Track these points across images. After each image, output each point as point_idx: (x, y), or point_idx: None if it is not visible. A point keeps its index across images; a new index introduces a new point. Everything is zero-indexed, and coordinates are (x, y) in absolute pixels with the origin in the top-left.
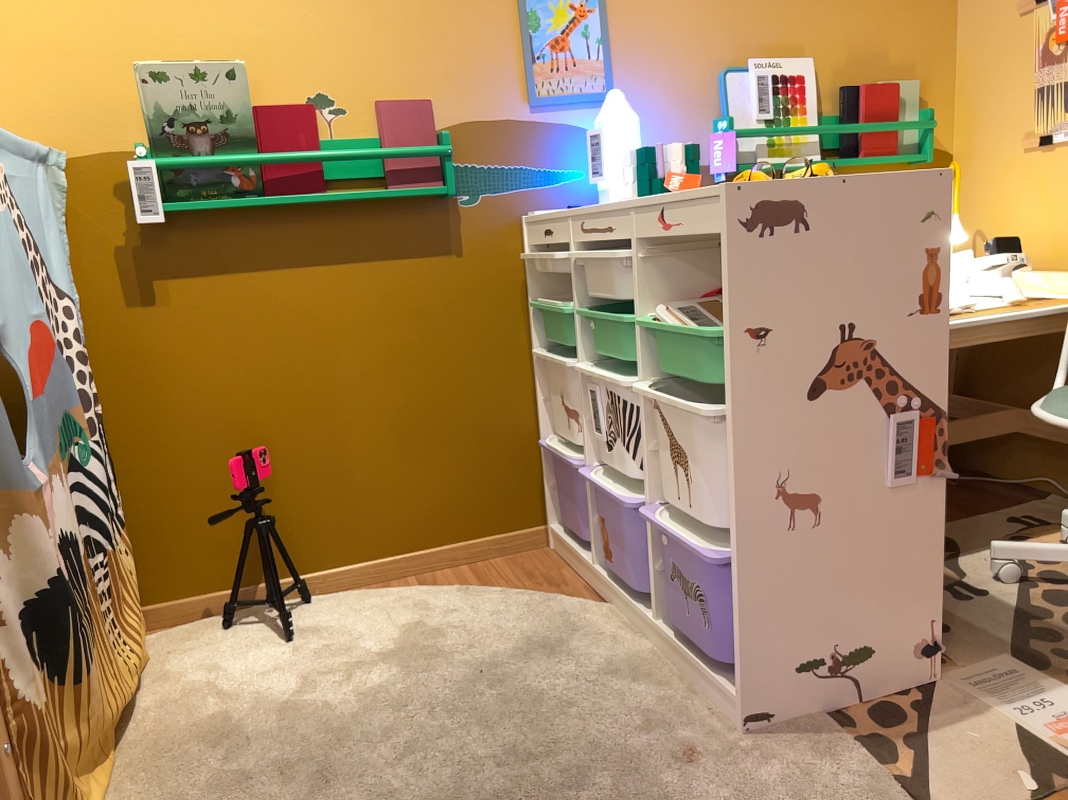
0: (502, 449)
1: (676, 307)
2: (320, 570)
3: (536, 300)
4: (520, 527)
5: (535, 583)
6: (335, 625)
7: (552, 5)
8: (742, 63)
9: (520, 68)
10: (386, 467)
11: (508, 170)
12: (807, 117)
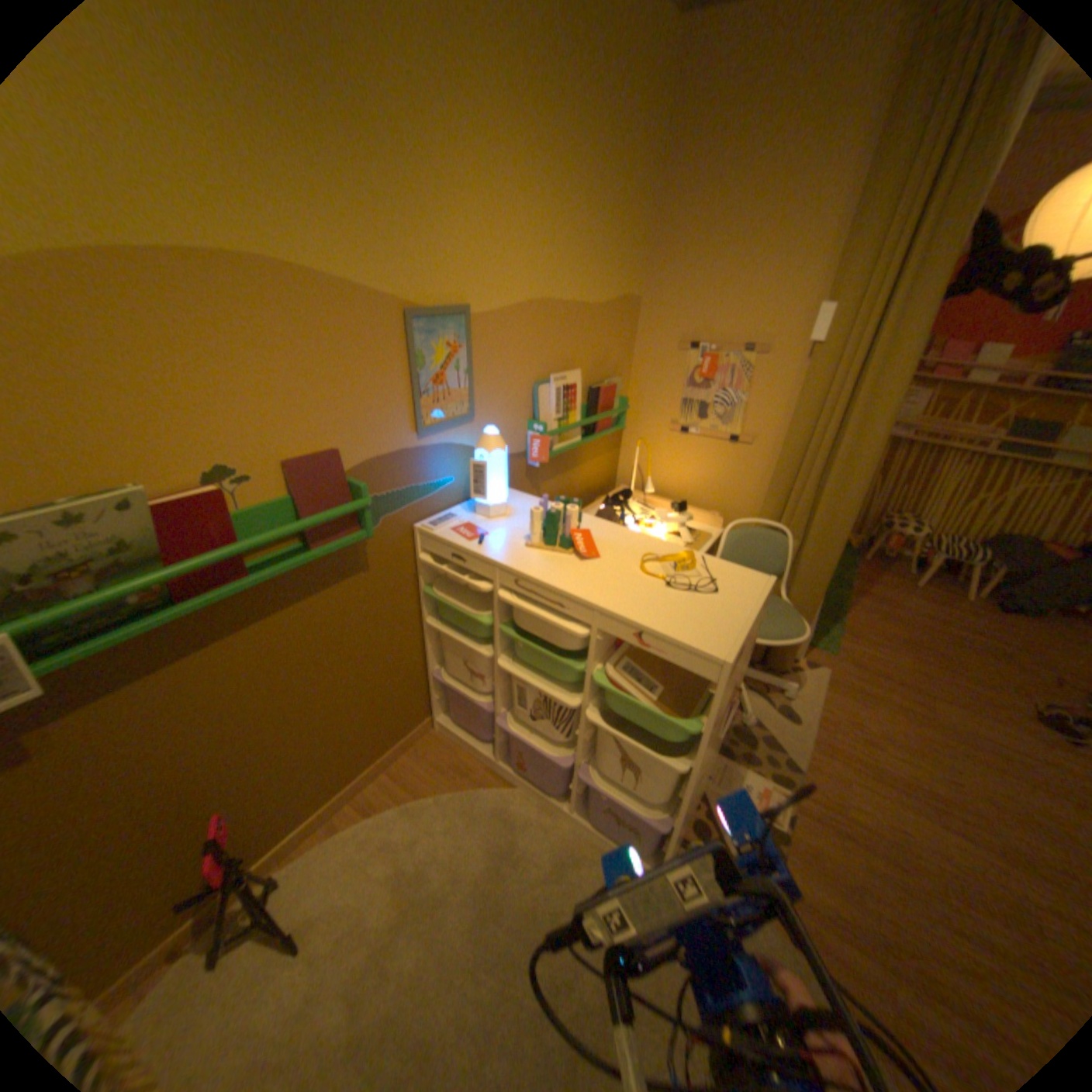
0: (403, 689)
1: (617, 661)
2: (275, 850)
3: (428, 586)
4: (415, 728)
5: (451, 778)
6: (330, 909)
7: (435, 343)
8: (546, 376)
9: (410, 403)
10: (321, 750)
11: (402, 491)
12: (577, 412)
